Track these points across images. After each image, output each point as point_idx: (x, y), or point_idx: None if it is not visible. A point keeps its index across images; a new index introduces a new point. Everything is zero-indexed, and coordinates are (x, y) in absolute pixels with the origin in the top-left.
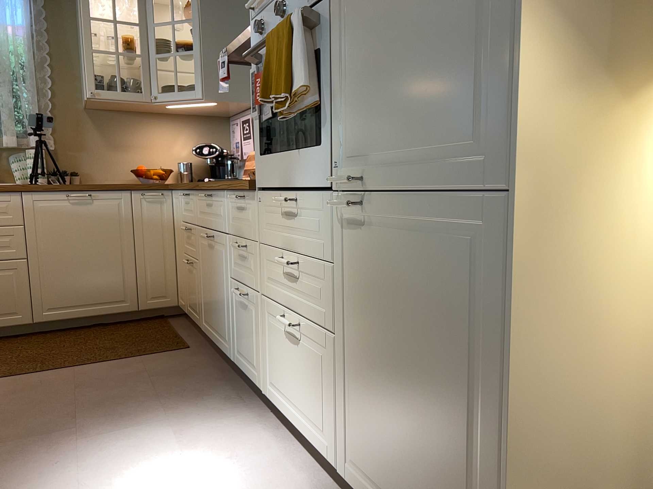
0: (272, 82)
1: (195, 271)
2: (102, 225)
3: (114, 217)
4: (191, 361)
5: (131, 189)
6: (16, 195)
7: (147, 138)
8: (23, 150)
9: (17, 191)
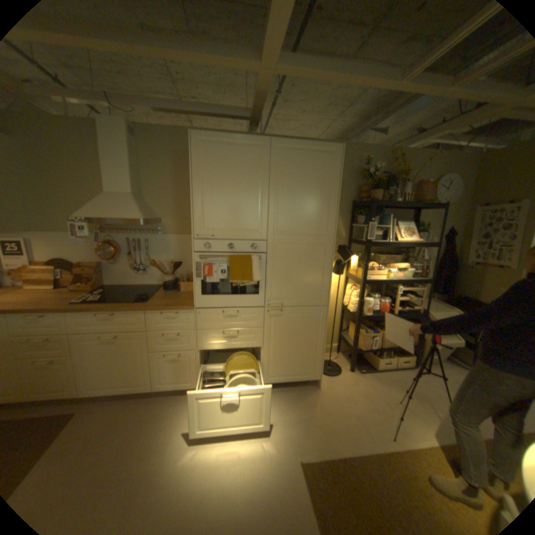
0: (236, 275)
1: (60, 366)
2: None
3: None
4: (99, 415)
5: None
6: None
7: None
8: None
9: None
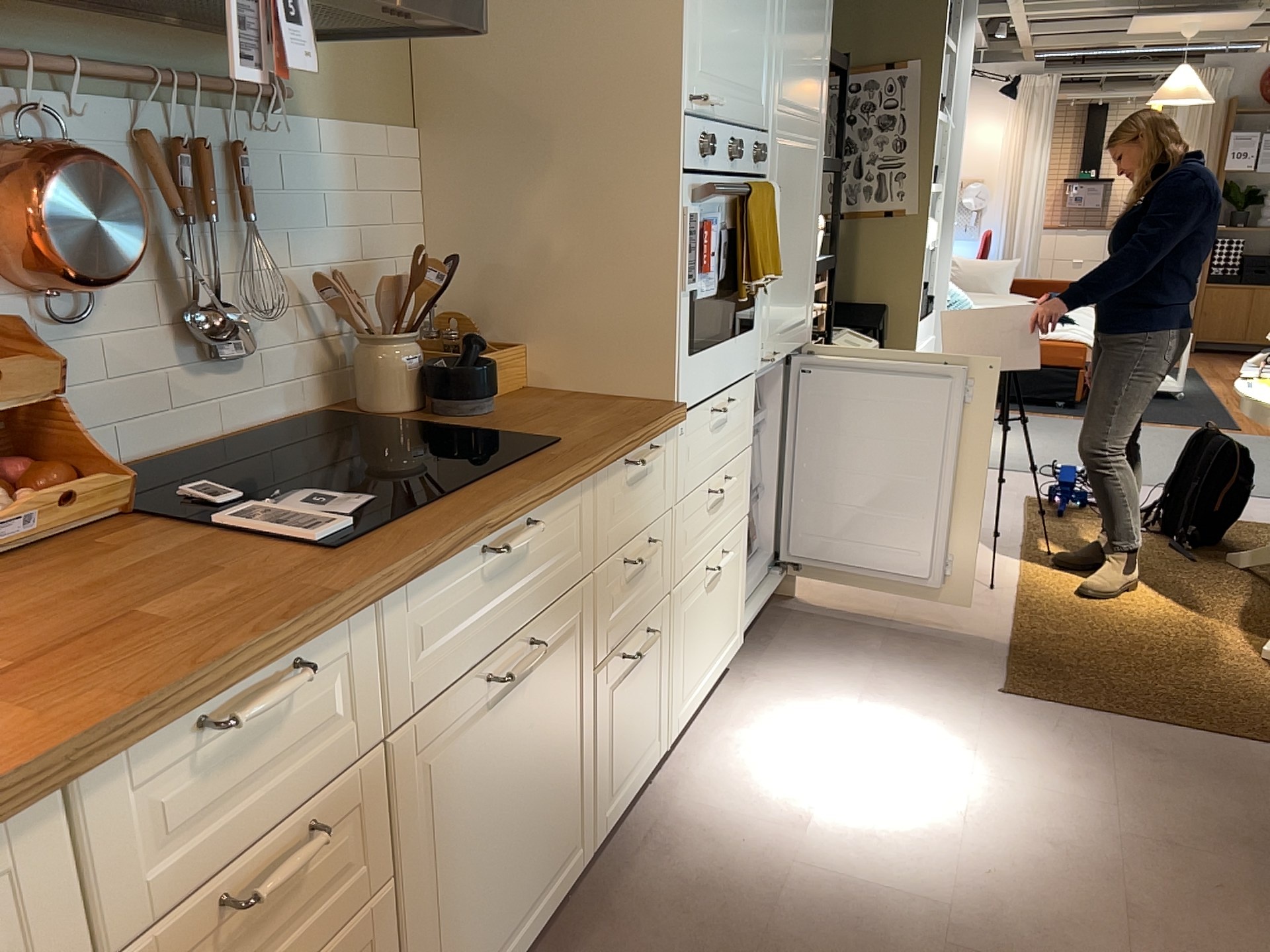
0: (763, 256)
1: None
2: None
3: None
4: None
5: None
6: None
7: None
8: None
9: None
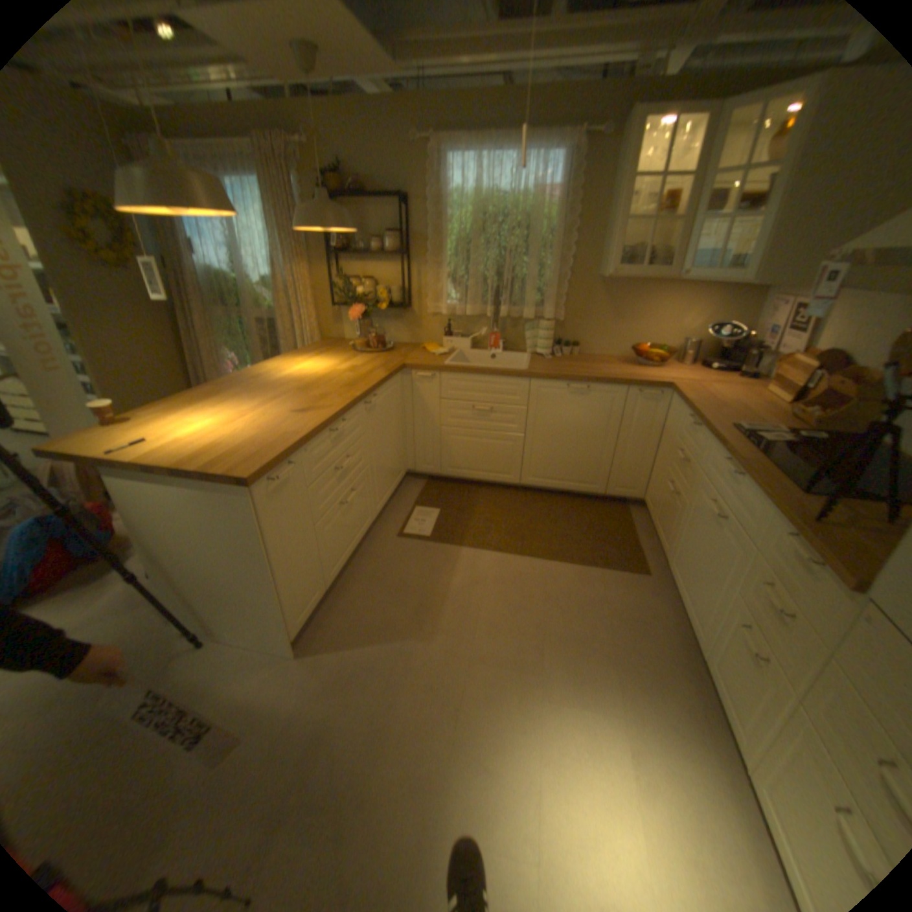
0: None
1: (680, 506)
2: (591, 416)
3: (605, 410)
4: (651, 603)
5: (630, 385)
6: (525, 381)
7: (656, 309)
8: (536, 318)
9: (527, 378)
